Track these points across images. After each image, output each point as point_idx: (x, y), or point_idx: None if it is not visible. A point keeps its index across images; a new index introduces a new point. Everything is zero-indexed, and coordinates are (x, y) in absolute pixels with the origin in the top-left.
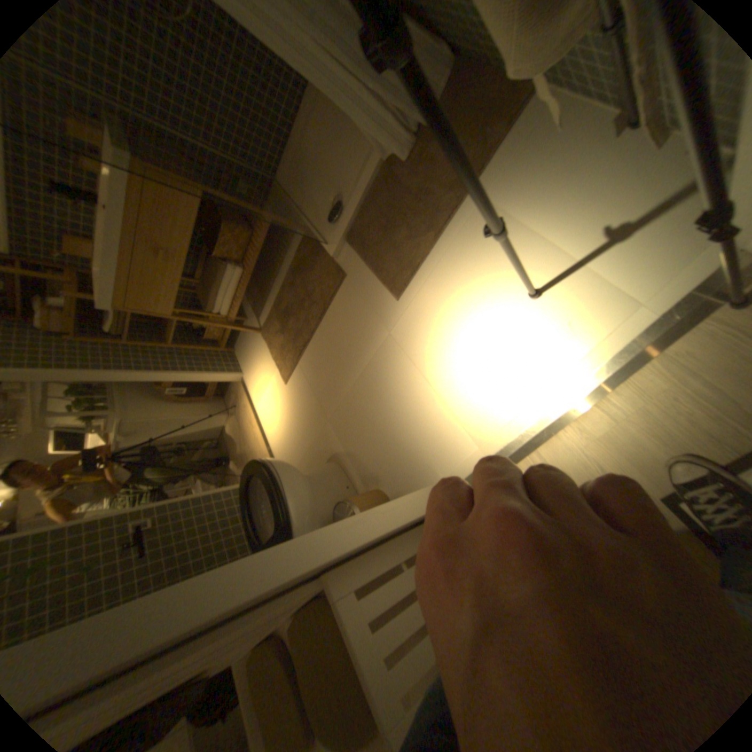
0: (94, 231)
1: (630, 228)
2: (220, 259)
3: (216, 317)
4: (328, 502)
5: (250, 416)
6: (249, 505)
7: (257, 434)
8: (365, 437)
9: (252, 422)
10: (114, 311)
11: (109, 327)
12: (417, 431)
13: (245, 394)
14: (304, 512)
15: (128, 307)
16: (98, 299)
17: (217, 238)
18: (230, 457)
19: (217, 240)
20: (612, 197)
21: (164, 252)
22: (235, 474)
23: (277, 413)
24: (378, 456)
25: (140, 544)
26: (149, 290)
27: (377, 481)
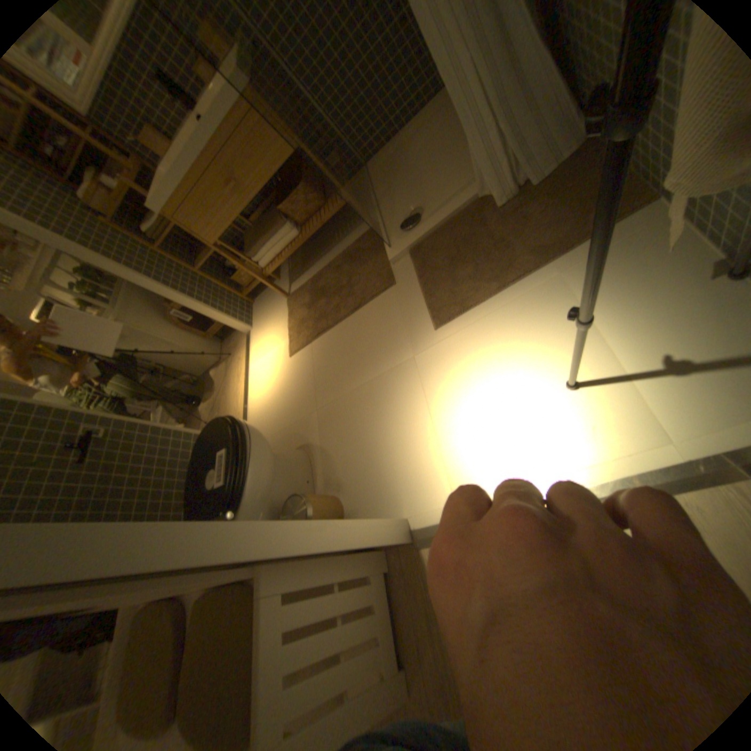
0: (178, 136)
1: (690, 369)
2: (283, 216)
3: (252, 266)
4: (285, 490)
5: (242, 372)
6: (209, 461)
7: (240, 392)
8: (347, 444)
9: (240, 379)
10: (160, 217)
11: (148, 229)
12: (400, 461)
13: (246, 349)
14: (260, 491)
15: (177, 220)
16: (153, 200)
17: (289, 196)
18: (203, 401)
19: (288, 197)
20: (685, 333)
21: (235, 186)
22: (200, 420)
23: (269, 381)
24: (351, 468)
25: (86, 452)
26: (203, 213)
27: (339, 490)
